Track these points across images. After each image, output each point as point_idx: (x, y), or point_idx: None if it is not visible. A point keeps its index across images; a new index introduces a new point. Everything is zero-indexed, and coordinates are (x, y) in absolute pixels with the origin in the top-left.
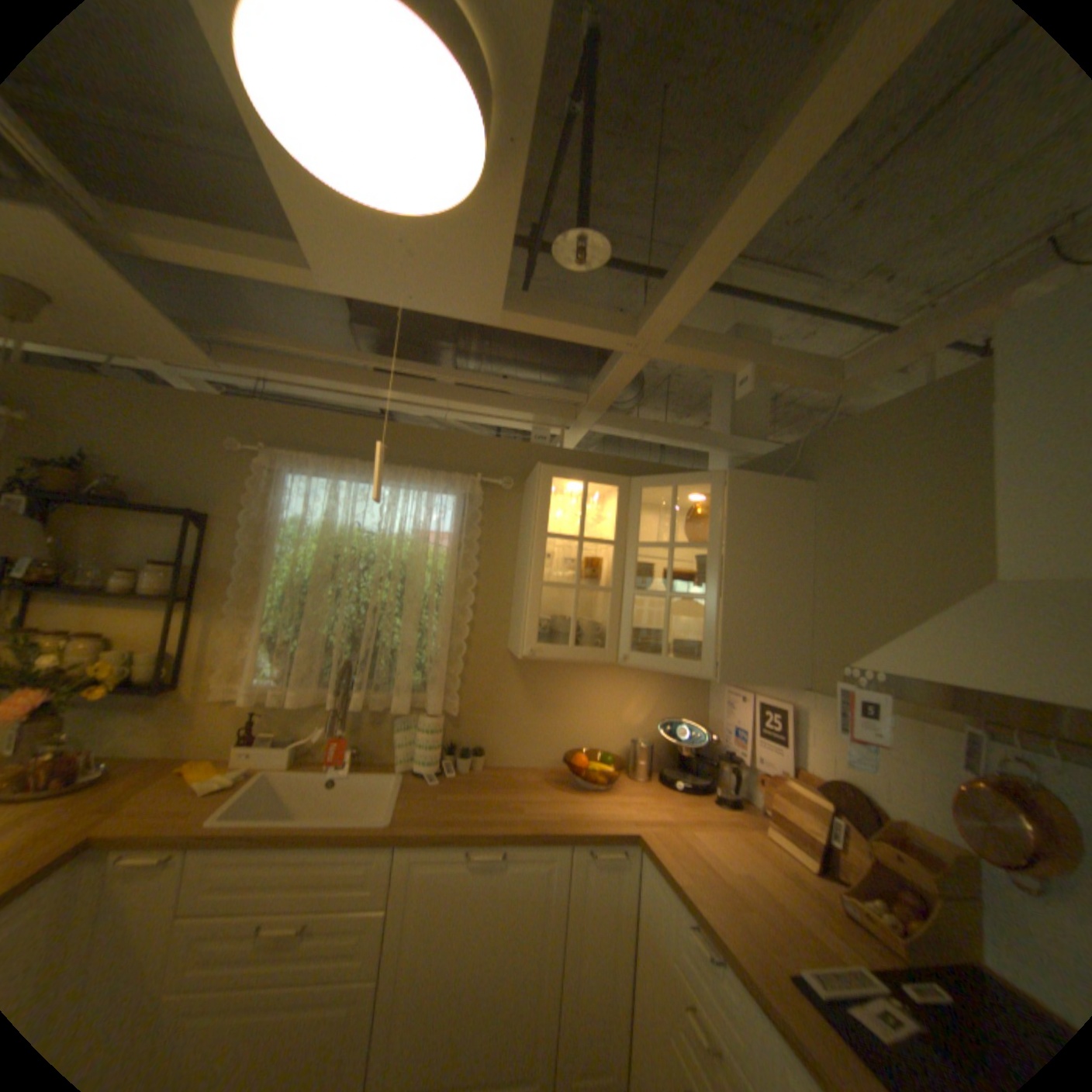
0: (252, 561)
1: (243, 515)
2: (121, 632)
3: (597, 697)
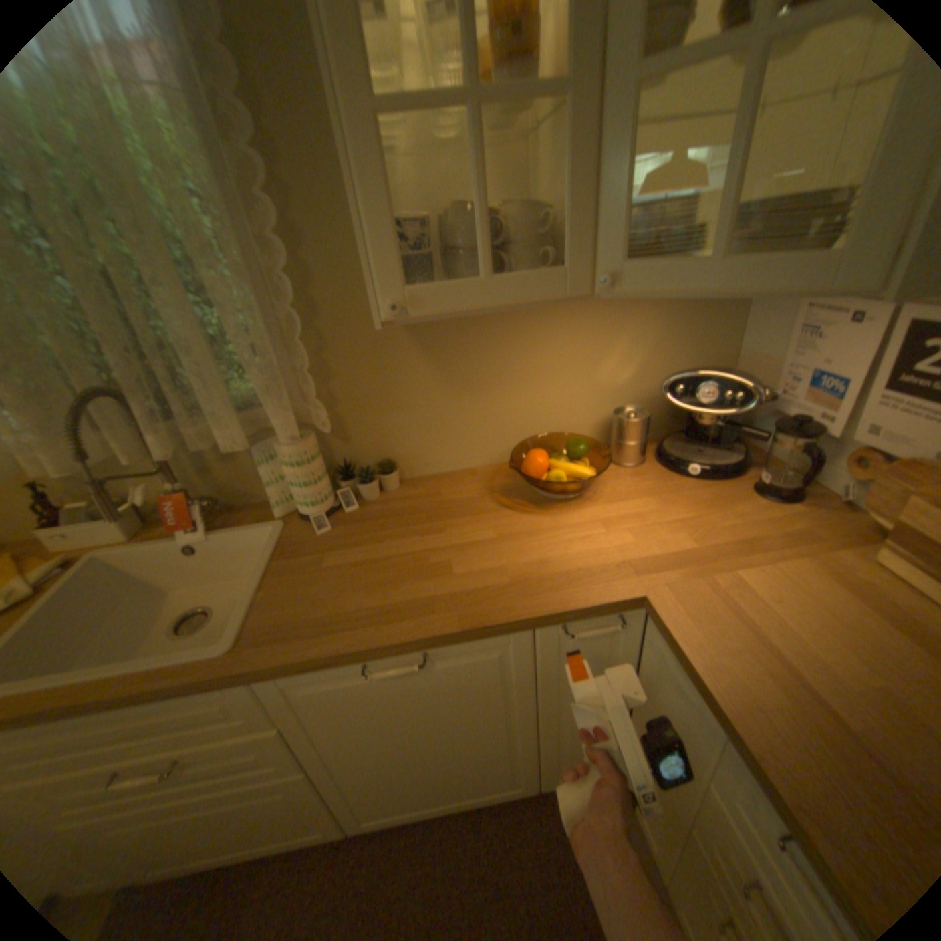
0: None
1: None
2: None
3: (556, 353)
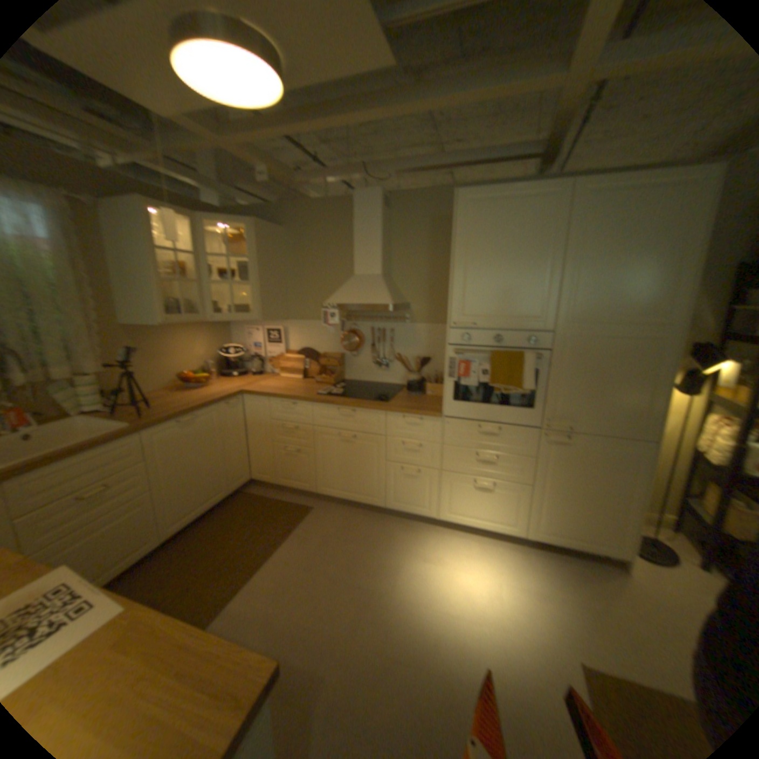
0: None
1: None
2: None
3: (181, 346)
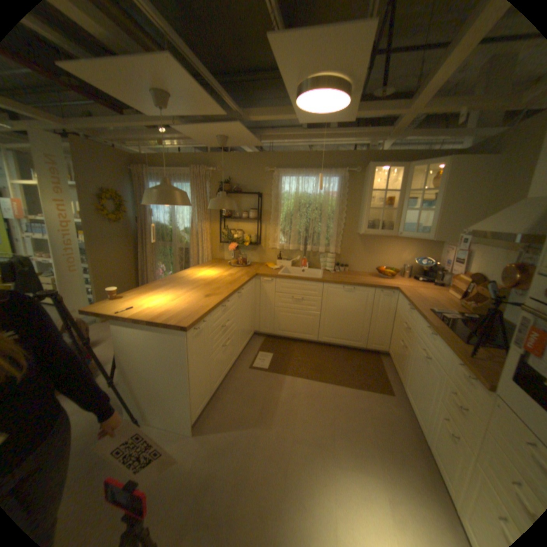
0: (275, 207)
1: (272, 192)
2: (245, 229)
3: (391, 250)
